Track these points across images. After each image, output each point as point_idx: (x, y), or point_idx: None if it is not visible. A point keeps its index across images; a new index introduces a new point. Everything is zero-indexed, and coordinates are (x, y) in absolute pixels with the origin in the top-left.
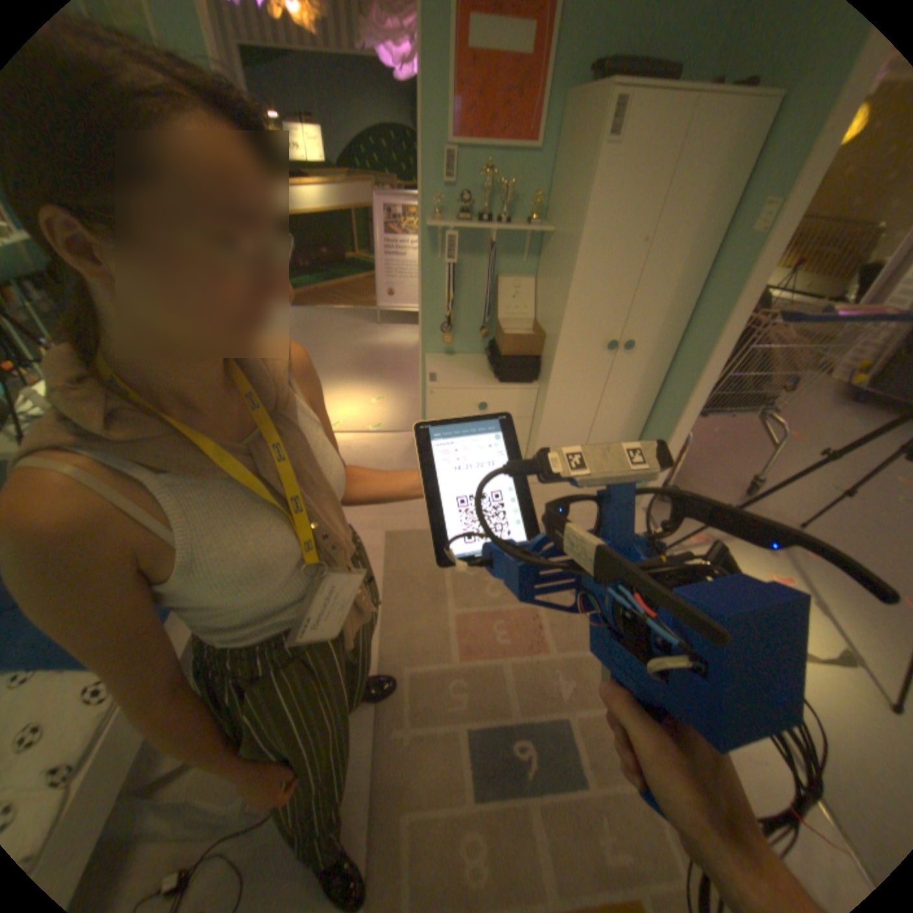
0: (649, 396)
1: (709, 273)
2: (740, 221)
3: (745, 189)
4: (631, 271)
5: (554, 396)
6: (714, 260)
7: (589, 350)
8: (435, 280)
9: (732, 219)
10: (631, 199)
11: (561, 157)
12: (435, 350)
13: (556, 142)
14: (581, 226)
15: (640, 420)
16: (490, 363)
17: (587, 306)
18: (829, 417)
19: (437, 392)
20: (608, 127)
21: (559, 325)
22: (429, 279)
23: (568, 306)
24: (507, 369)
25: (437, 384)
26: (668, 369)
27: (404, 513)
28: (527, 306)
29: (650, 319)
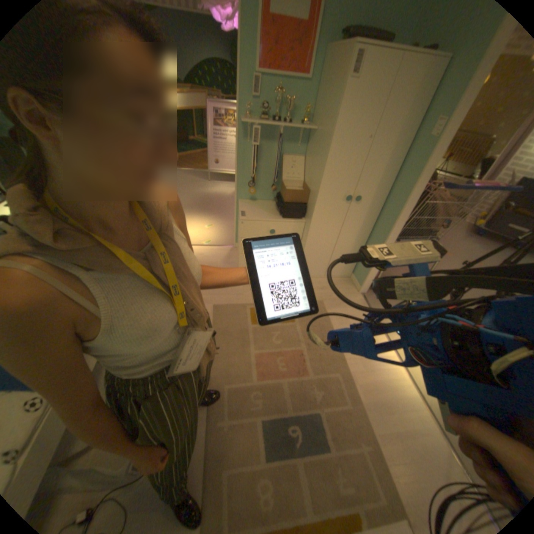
0: (368, 228)
1: (405, 158)
2: (423, 129)
3: (427, 110)
4: (361, 155)
5: (314, 227)
6: (408, 151)
7: (335, 200)
8: (246, 155)
9: (419, 128)
10: (363, 112)
11: (322, 85)
12: (244, 197)
13: (319, 75)
14: (333, 127)
15: (362, 242)
16: (277, 206)
17: (335, 175)
18: (463, 243)
19: (245, 222)
20: (352, 68)
21: (319, 185)
22: (242, 154)
23: (324, 174)
24: (287, 210)
25: (245, 218)
26: (379, 213)
27: (224, 294)
28: (299, 173)
29: (370, 184)
